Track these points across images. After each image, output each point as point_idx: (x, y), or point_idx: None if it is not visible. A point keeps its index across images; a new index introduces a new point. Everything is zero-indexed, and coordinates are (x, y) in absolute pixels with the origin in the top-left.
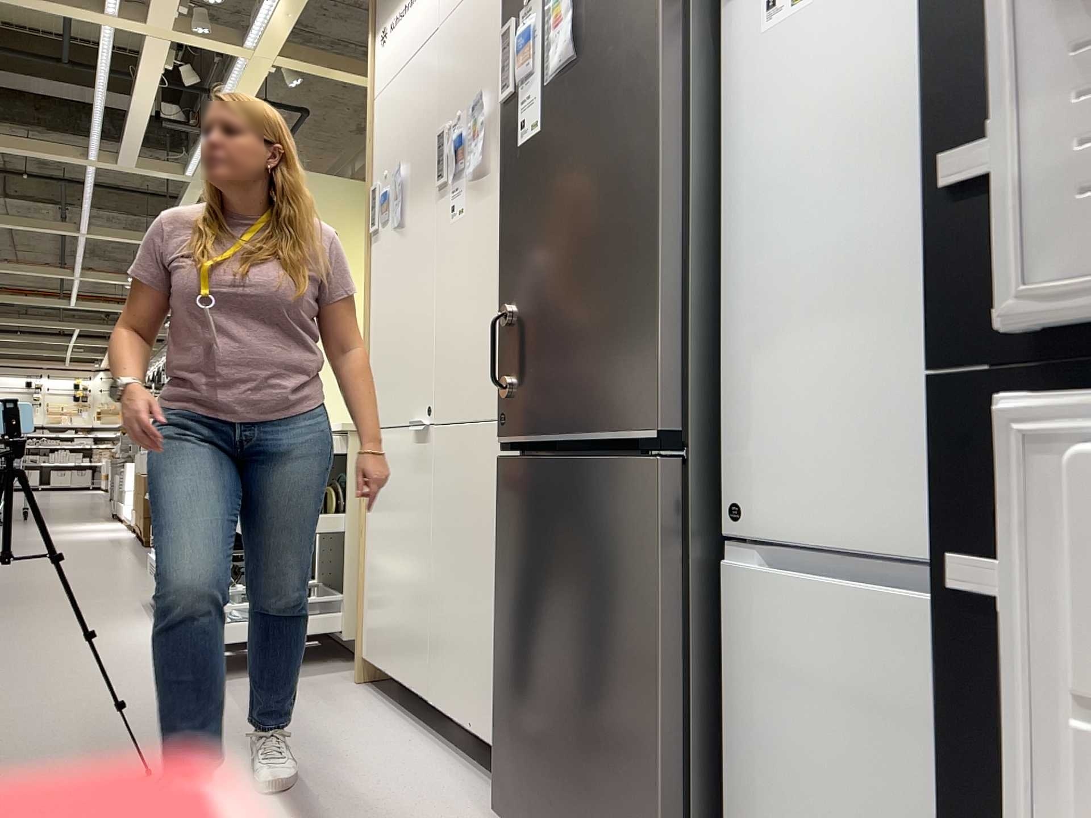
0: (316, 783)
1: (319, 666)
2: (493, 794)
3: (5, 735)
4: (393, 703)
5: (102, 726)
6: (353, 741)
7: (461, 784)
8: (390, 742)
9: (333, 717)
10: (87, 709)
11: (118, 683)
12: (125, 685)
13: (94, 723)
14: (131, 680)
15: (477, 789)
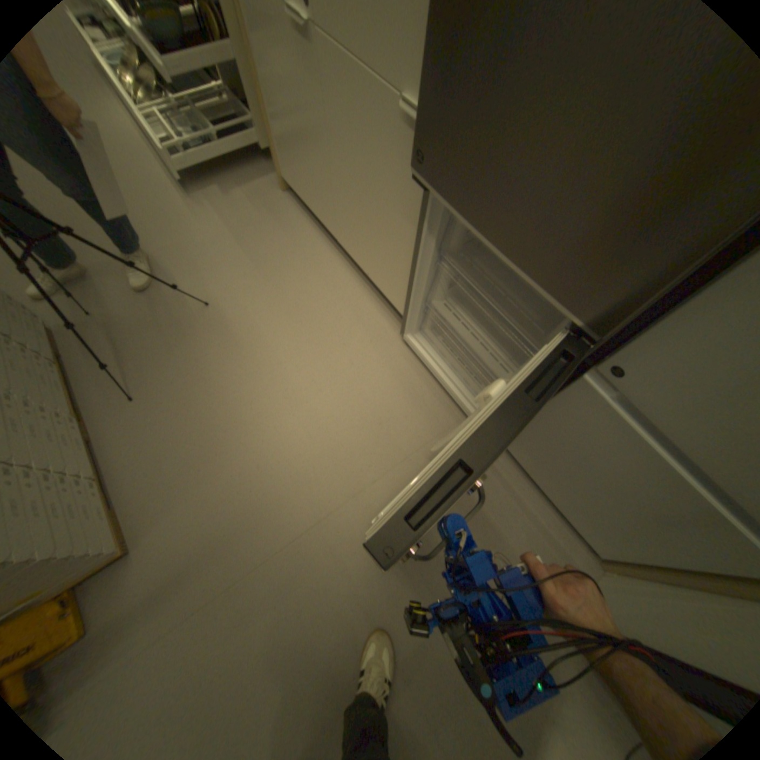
0: (294, 304)
1: (252, 167)
2: (383, 311)
3: (105, 262)
4: (310, 215)
5: (154, 249)
6: (300, 260)
7: (366, 302)
8: (320, 261)
9: (281, 233)
10: (135, 229)
11: (137, 194)
12: (143, 197)
13: (148, 245)
14: (143, 189)
15: (375, 307)
